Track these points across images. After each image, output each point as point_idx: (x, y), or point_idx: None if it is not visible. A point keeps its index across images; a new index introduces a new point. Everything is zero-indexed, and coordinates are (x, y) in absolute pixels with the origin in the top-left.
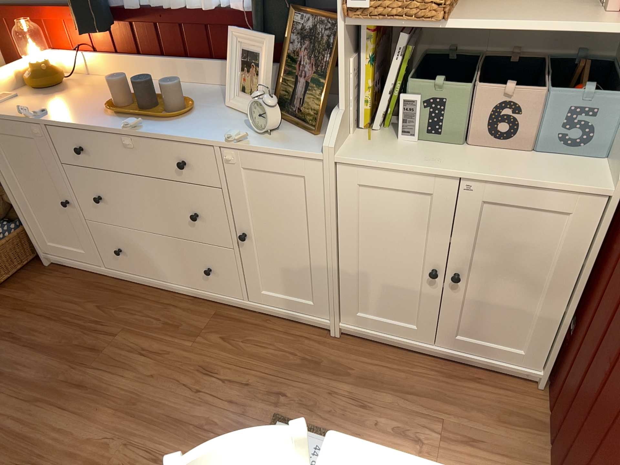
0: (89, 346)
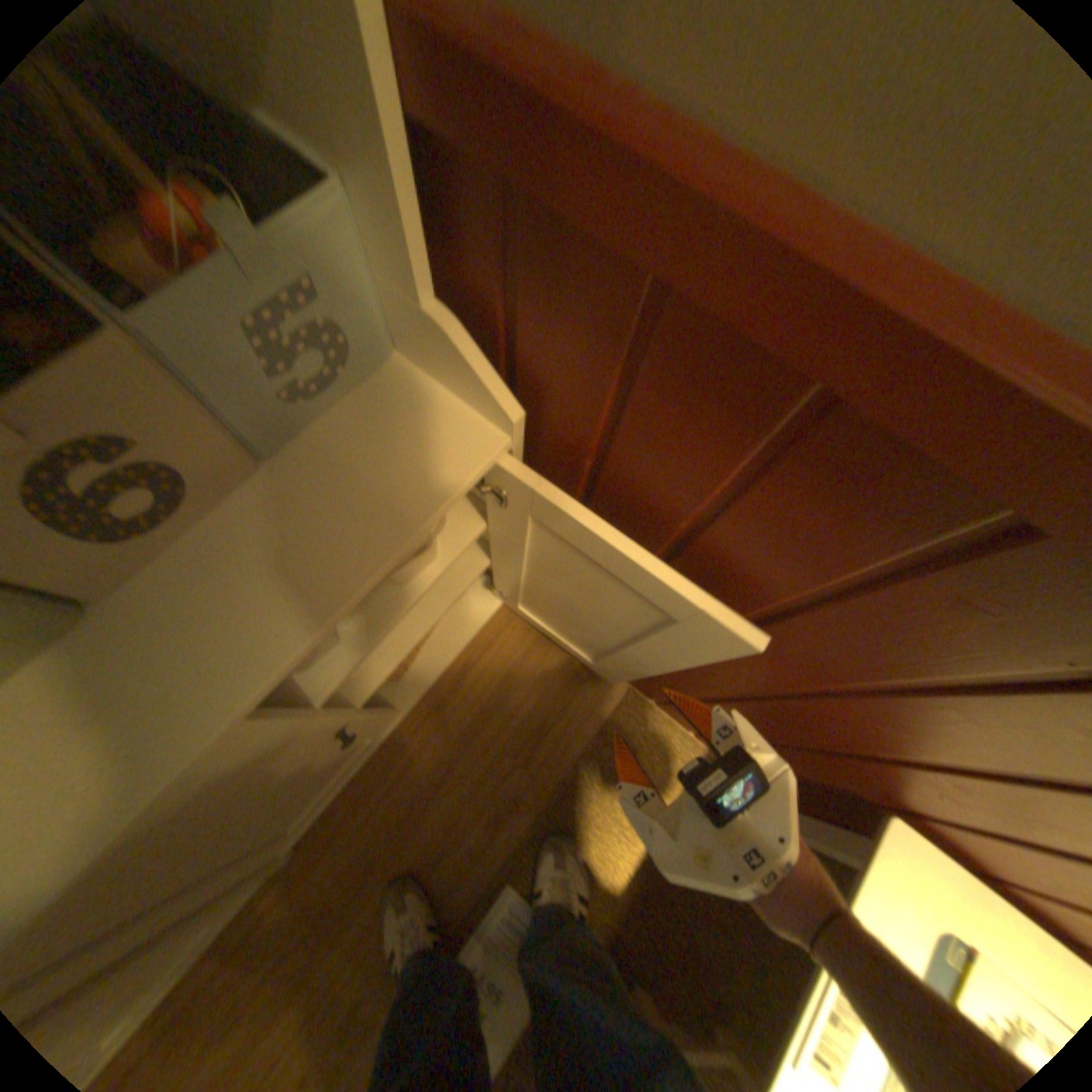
0: None
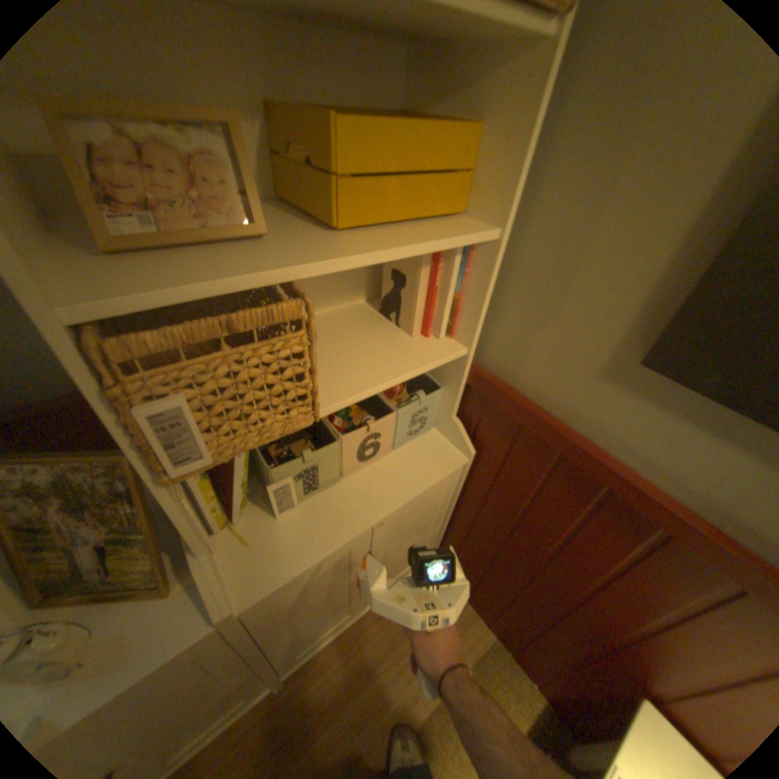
0: None
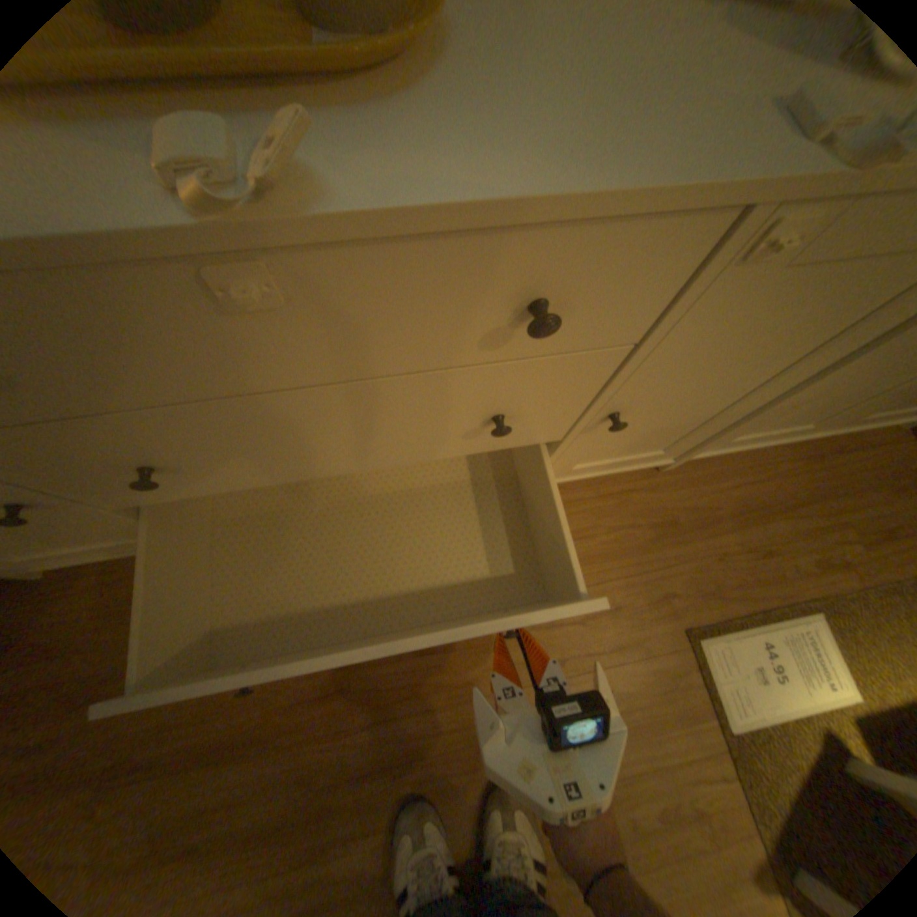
0: (310, 704)
